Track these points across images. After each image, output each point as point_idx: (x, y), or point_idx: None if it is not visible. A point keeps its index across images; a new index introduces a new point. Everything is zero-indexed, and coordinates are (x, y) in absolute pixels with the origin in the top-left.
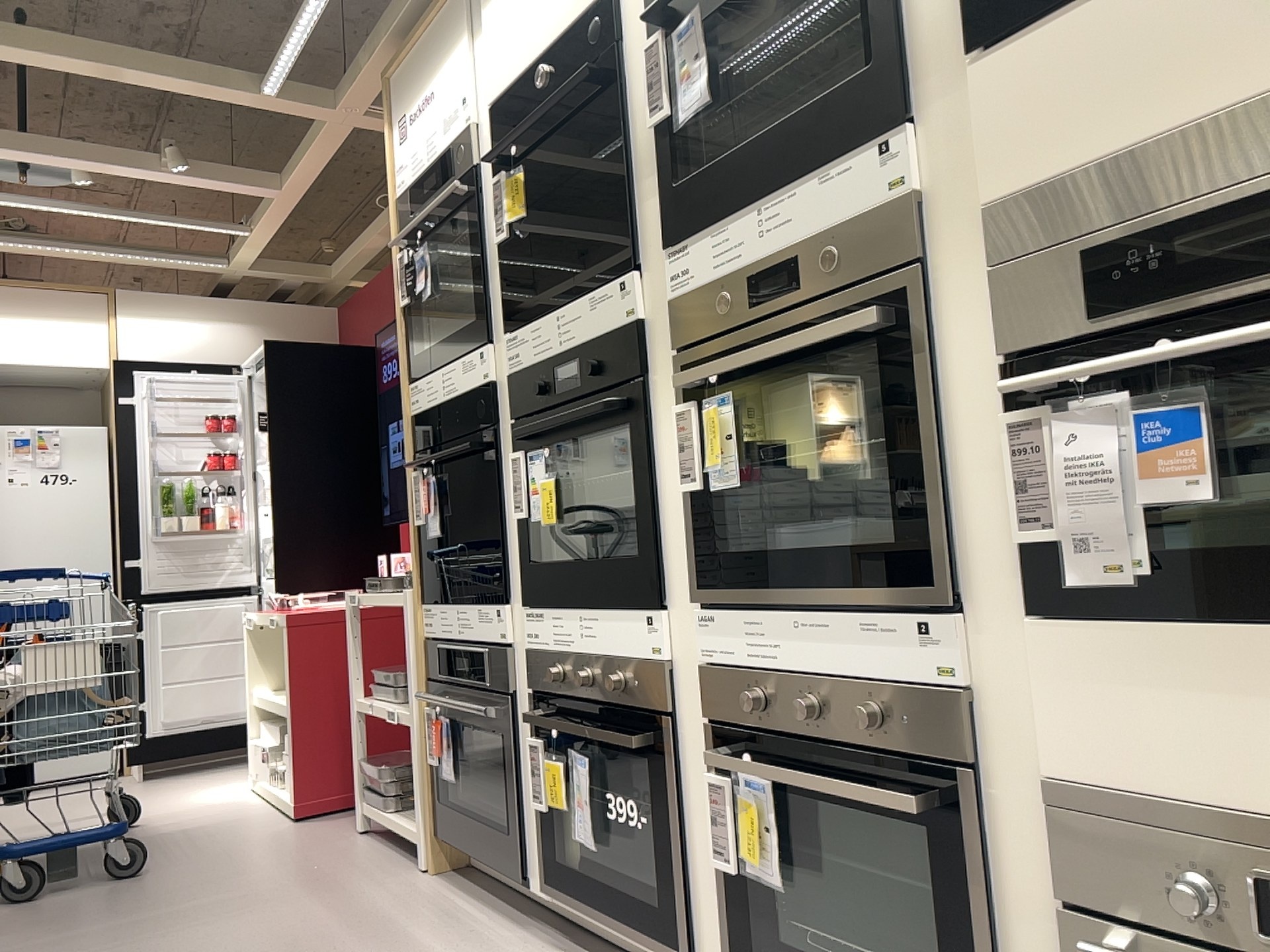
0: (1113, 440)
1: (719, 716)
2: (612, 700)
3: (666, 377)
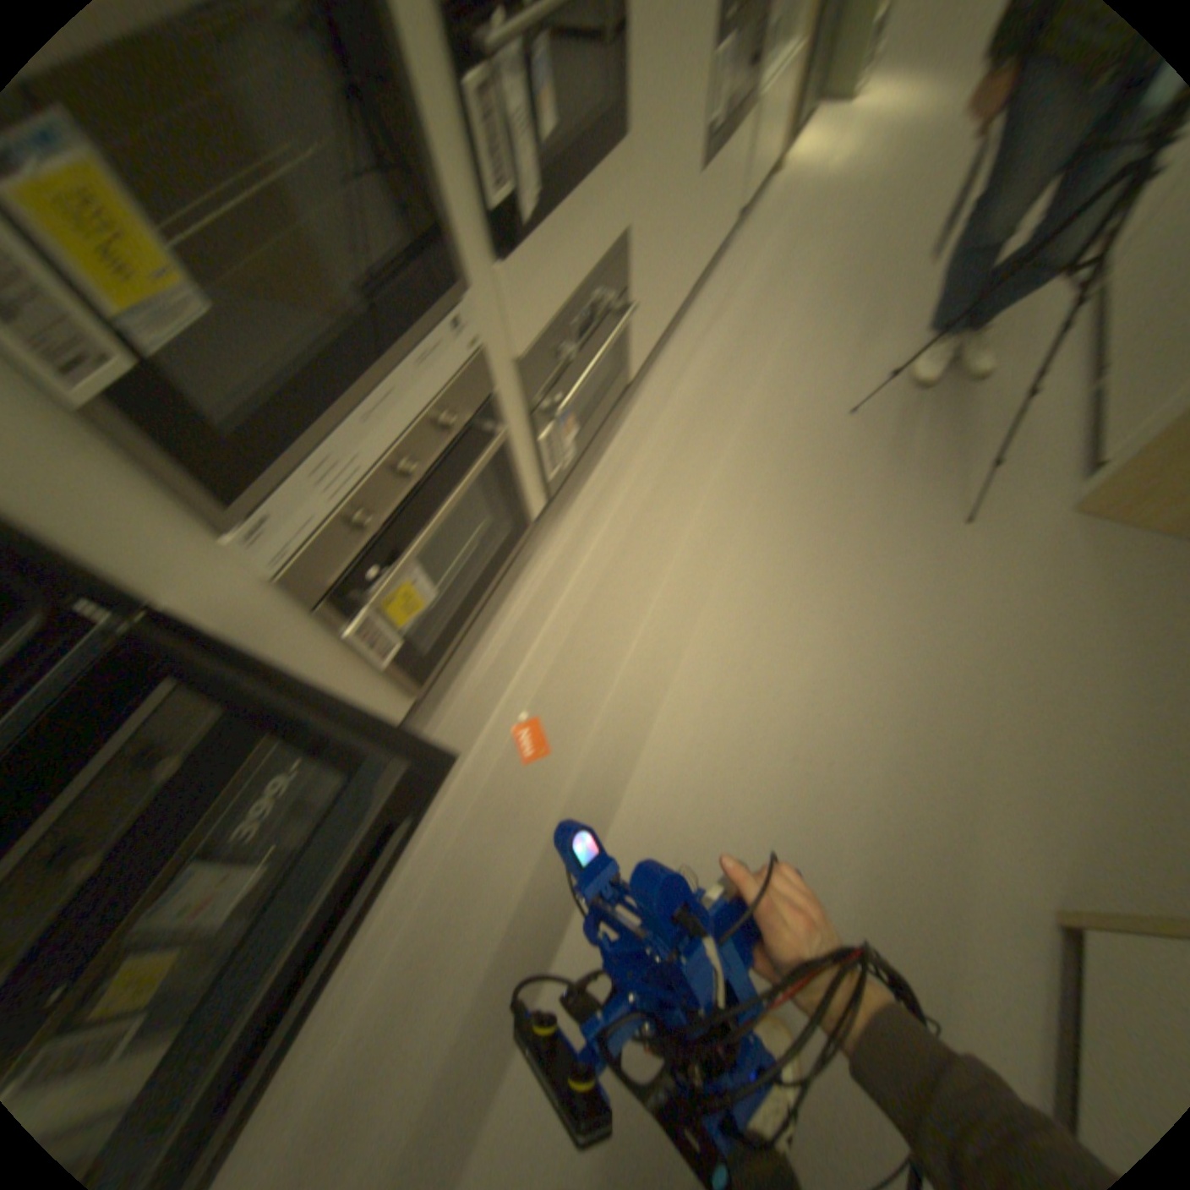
0: (521, 89)
1: (327, 582)
2: (157, 788)
3: None
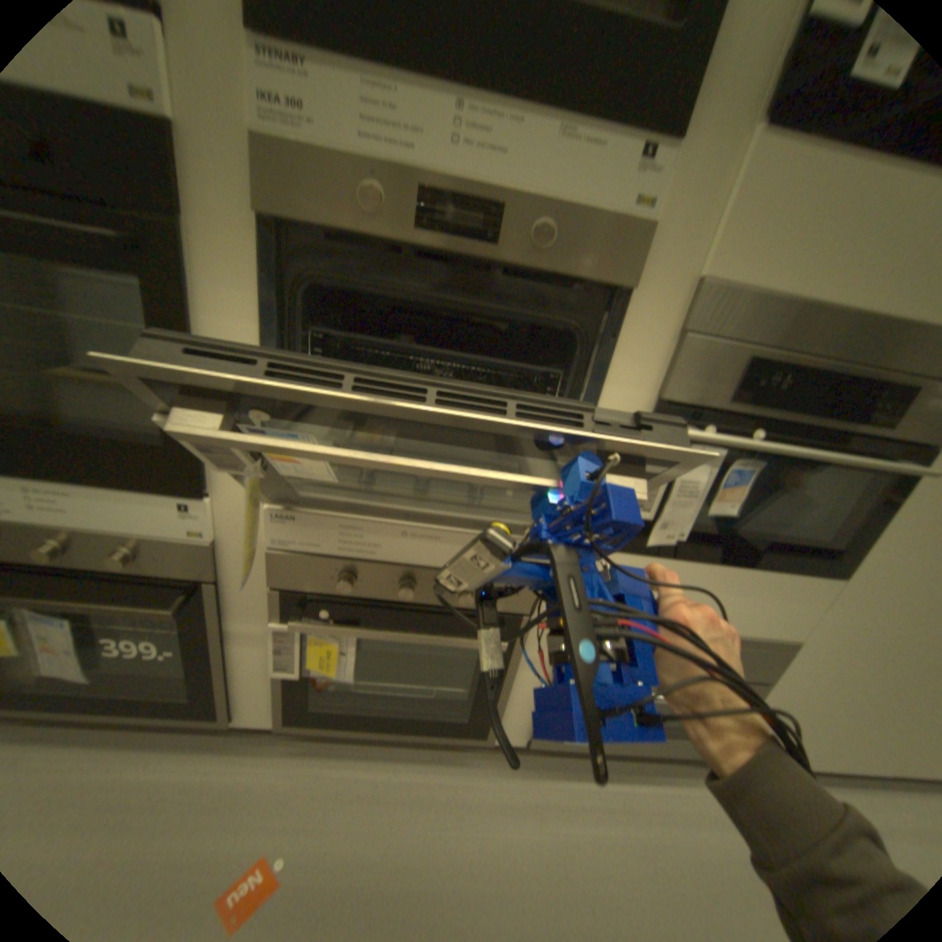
0: (706, 474)
1: (291, 585)
2: (108, 567)
3: (226, 239)
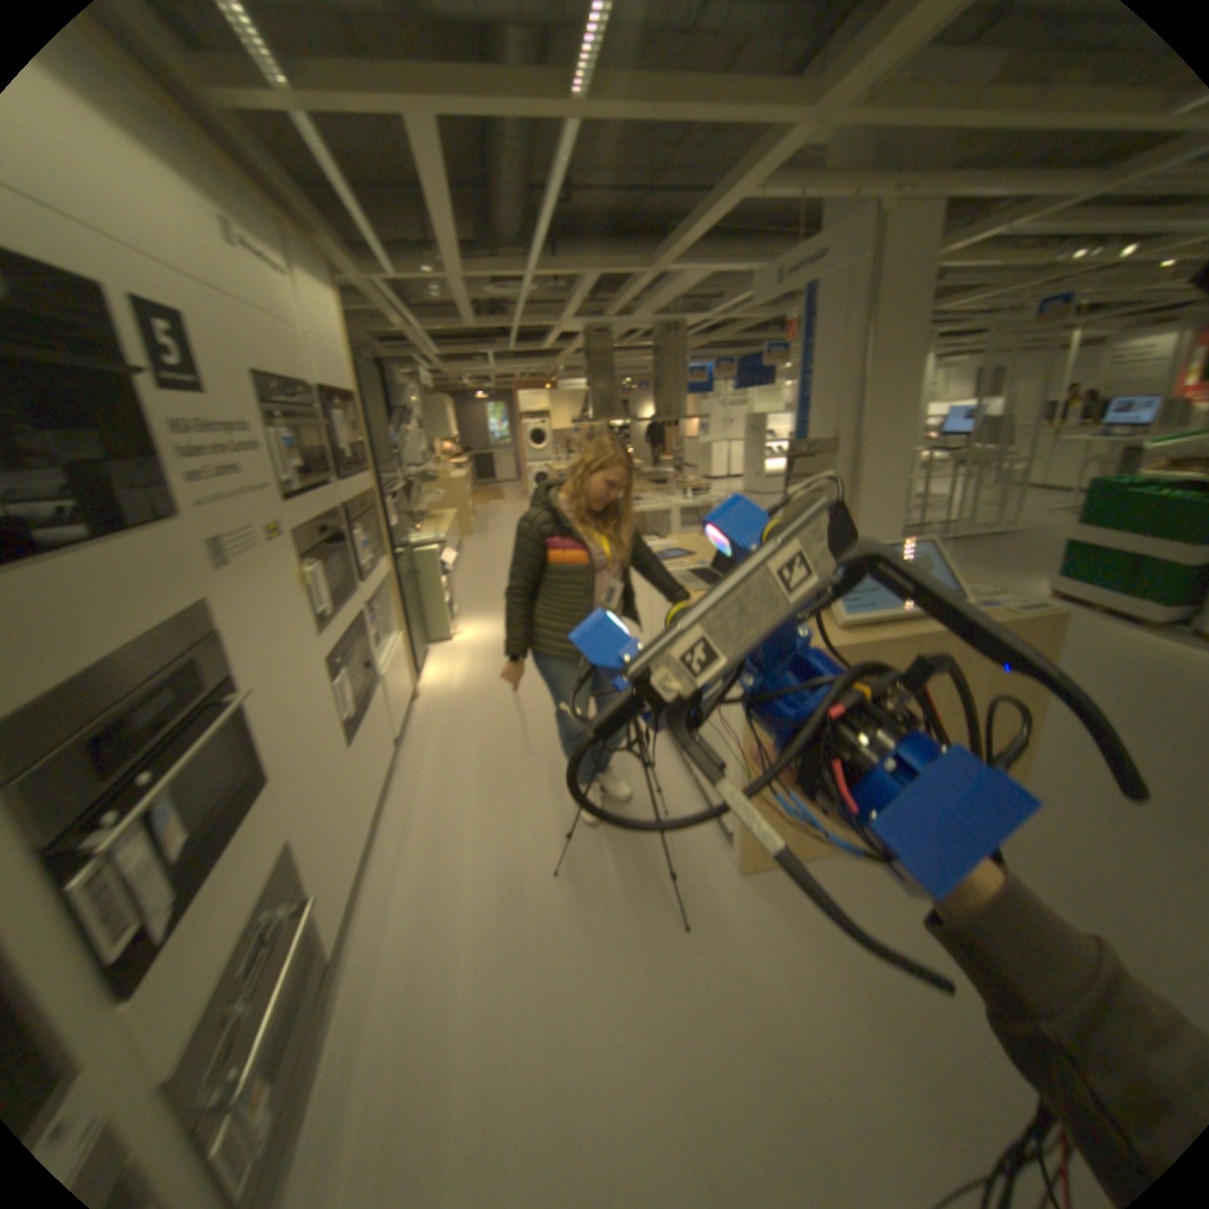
0: (143, 841)
1: None
2: None
3: None
